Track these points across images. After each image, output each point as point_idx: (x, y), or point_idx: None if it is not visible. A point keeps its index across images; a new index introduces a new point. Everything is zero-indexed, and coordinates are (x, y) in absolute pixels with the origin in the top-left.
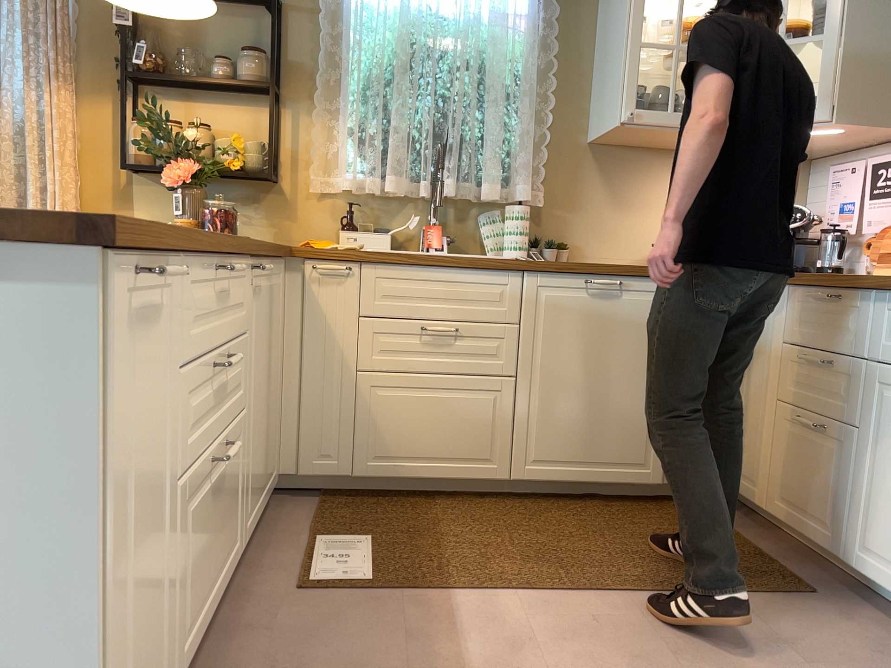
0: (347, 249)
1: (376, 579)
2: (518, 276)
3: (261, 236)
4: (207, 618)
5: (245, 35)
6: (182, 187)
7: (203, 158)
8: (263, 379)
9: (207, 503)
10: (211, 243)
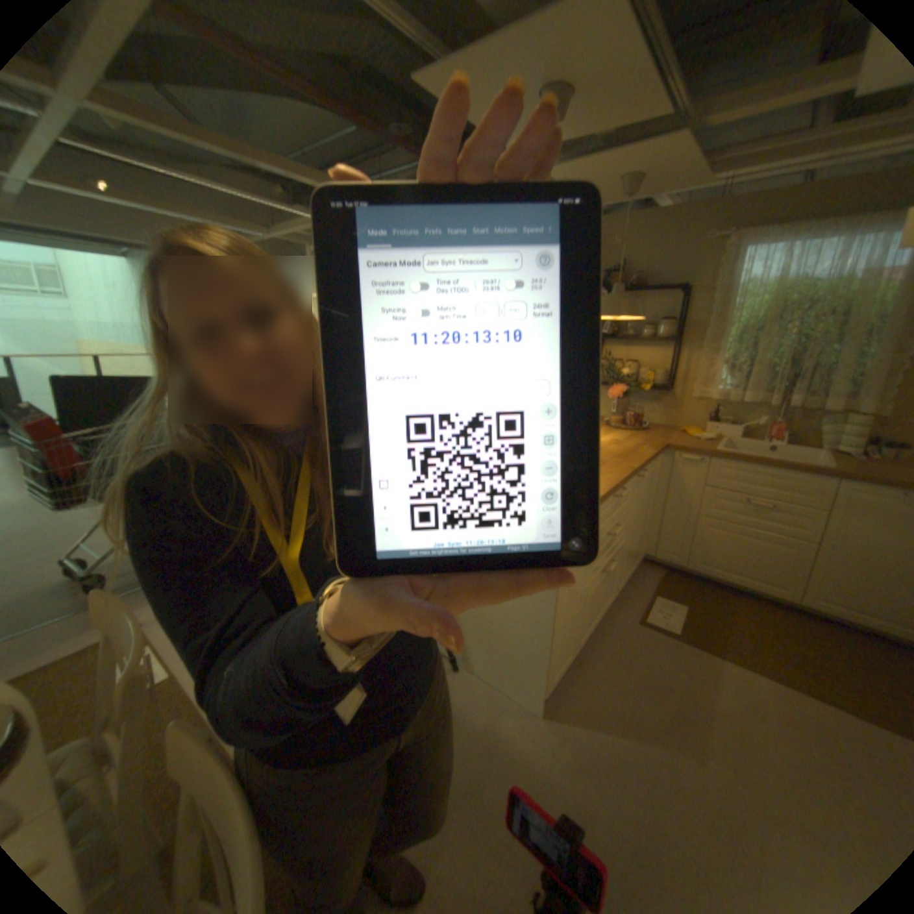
0: (704, 447)
1: (683, 635)
2: (834, 480)
3: (657, 419)
4: (596, 626)
5: (664, 306)
6: (616, 397)
7: (629, 383)
8: (640, 518)
9: (601, 584)
10: (615, 486)
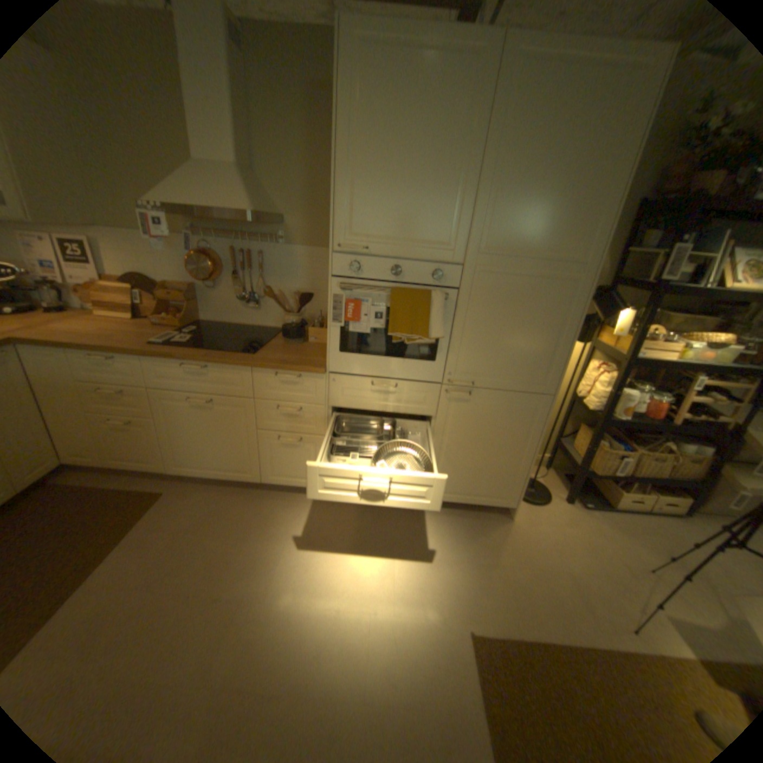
0: None
1: None
2: None
3: None
4: None
5: None
6: None
7: None
8: None
9: None
10: None
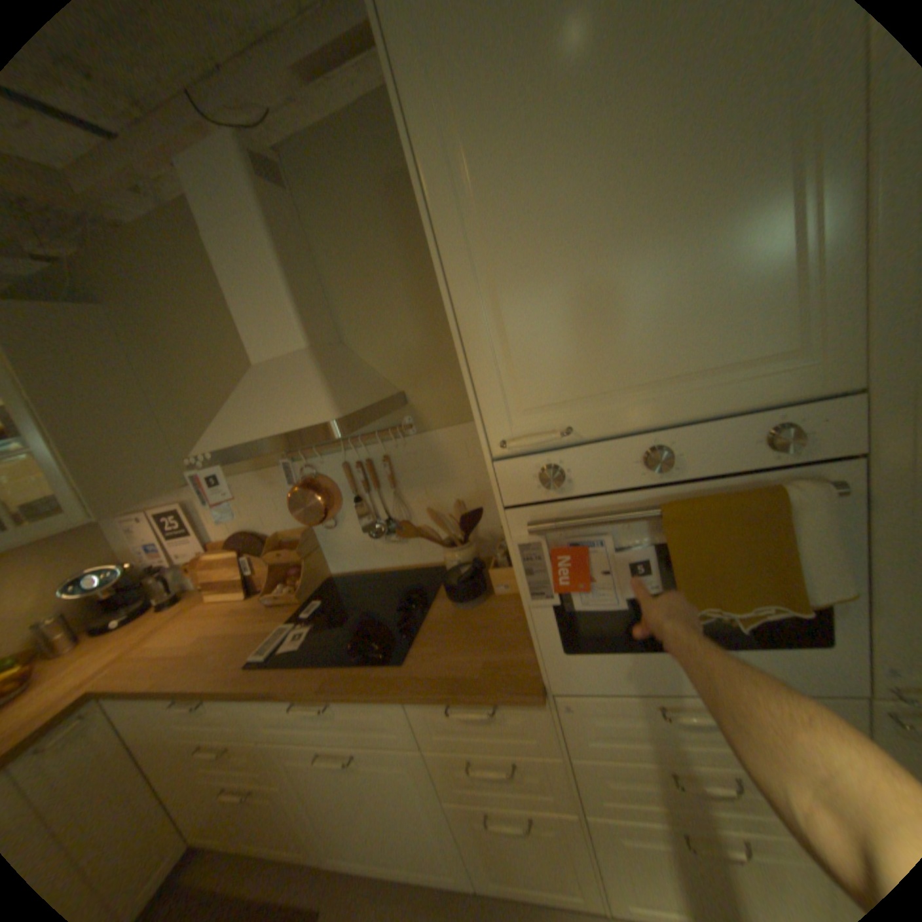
0: None
1: None
2: None
3: None
4: None
5: None
6: None
7: None
8: None
9: None
10: None
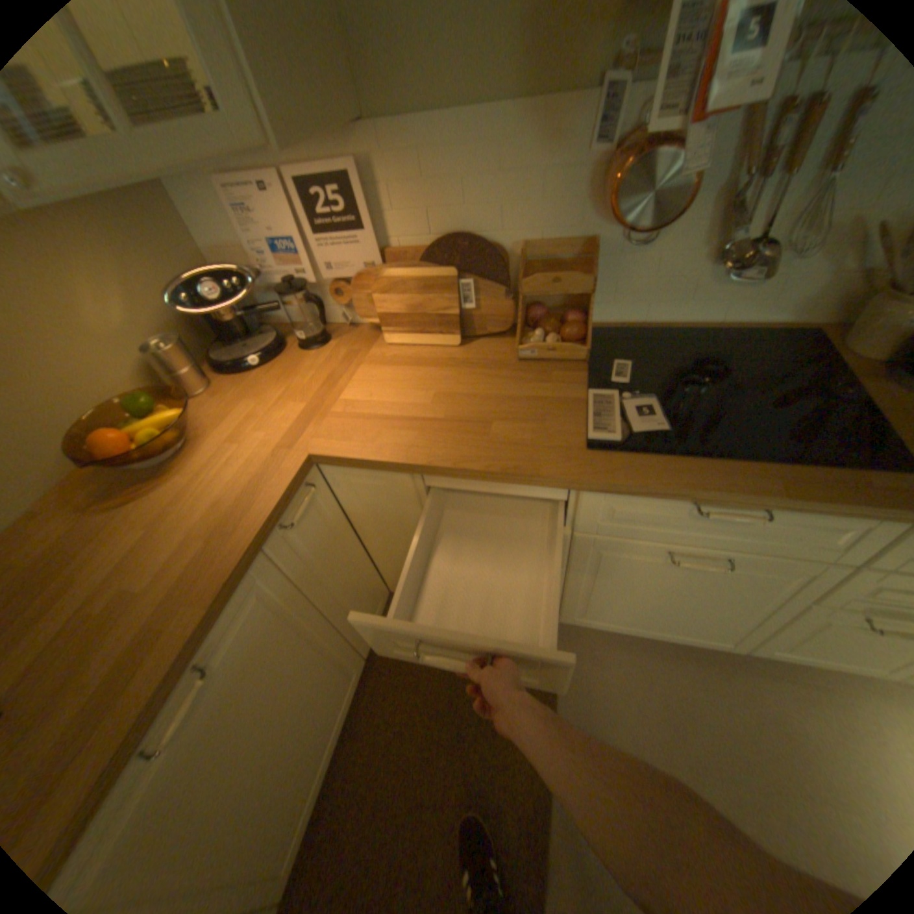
0: None
1: None
2: None
3: None
4: None
5: None
6: None
7: None
8: None
9: None
10: None
